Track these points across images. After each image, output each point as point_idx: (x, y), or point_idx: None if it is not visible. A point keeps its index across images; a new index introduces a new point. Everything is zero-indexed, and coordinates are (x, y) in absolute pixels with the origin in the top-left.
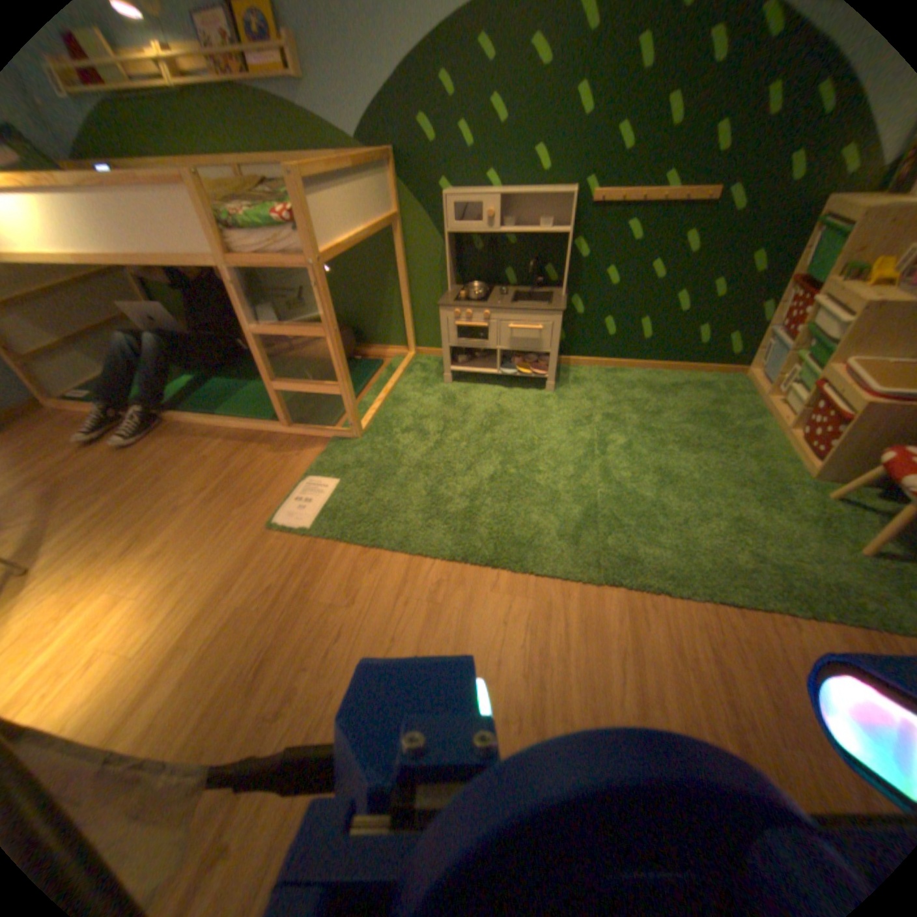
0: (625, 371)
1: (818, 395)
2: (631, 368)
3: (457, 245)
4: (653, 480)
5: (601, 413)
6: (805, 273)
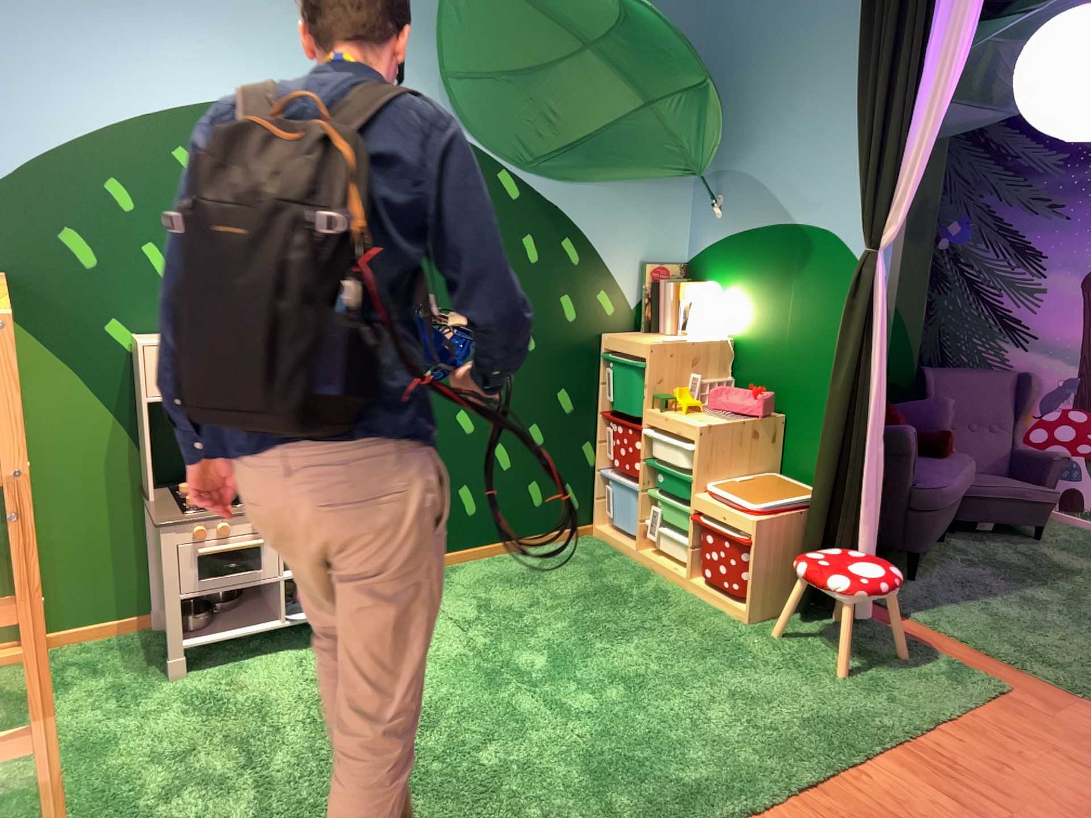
0: (462, 567)
1: (697, 529)
2: (466, 562)
3: (157, 422)
4: (621, 686)
5: (485, 630)
6: (618, 409)
